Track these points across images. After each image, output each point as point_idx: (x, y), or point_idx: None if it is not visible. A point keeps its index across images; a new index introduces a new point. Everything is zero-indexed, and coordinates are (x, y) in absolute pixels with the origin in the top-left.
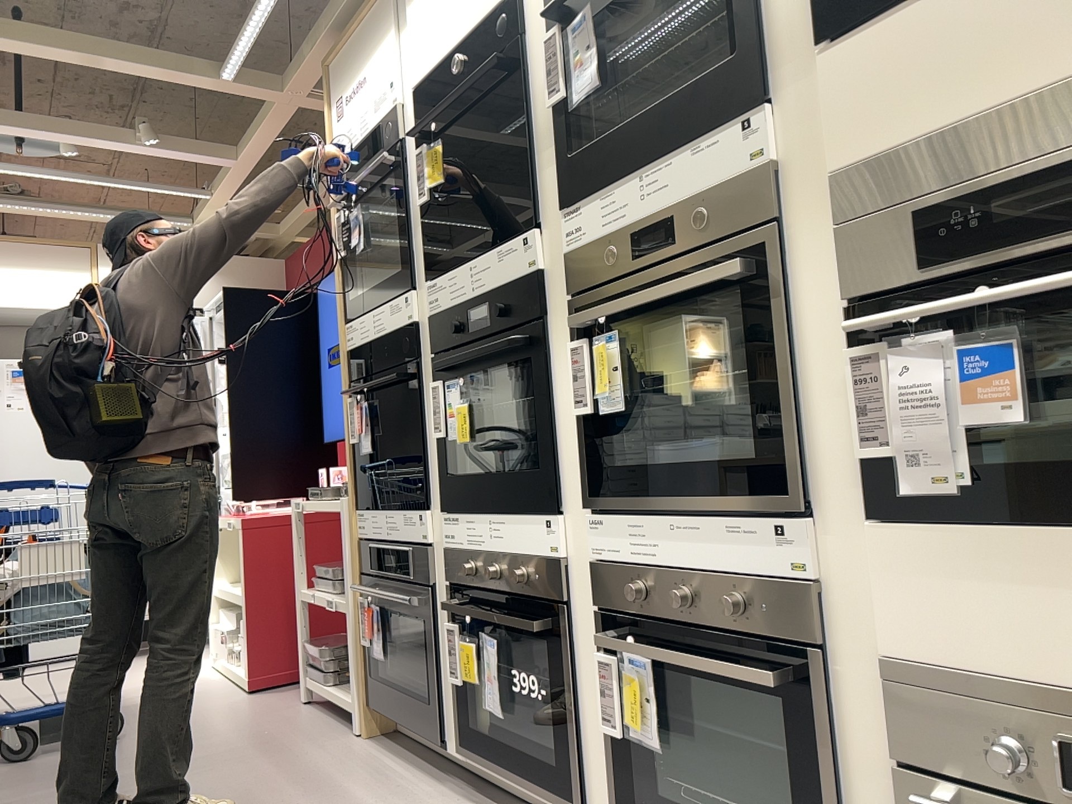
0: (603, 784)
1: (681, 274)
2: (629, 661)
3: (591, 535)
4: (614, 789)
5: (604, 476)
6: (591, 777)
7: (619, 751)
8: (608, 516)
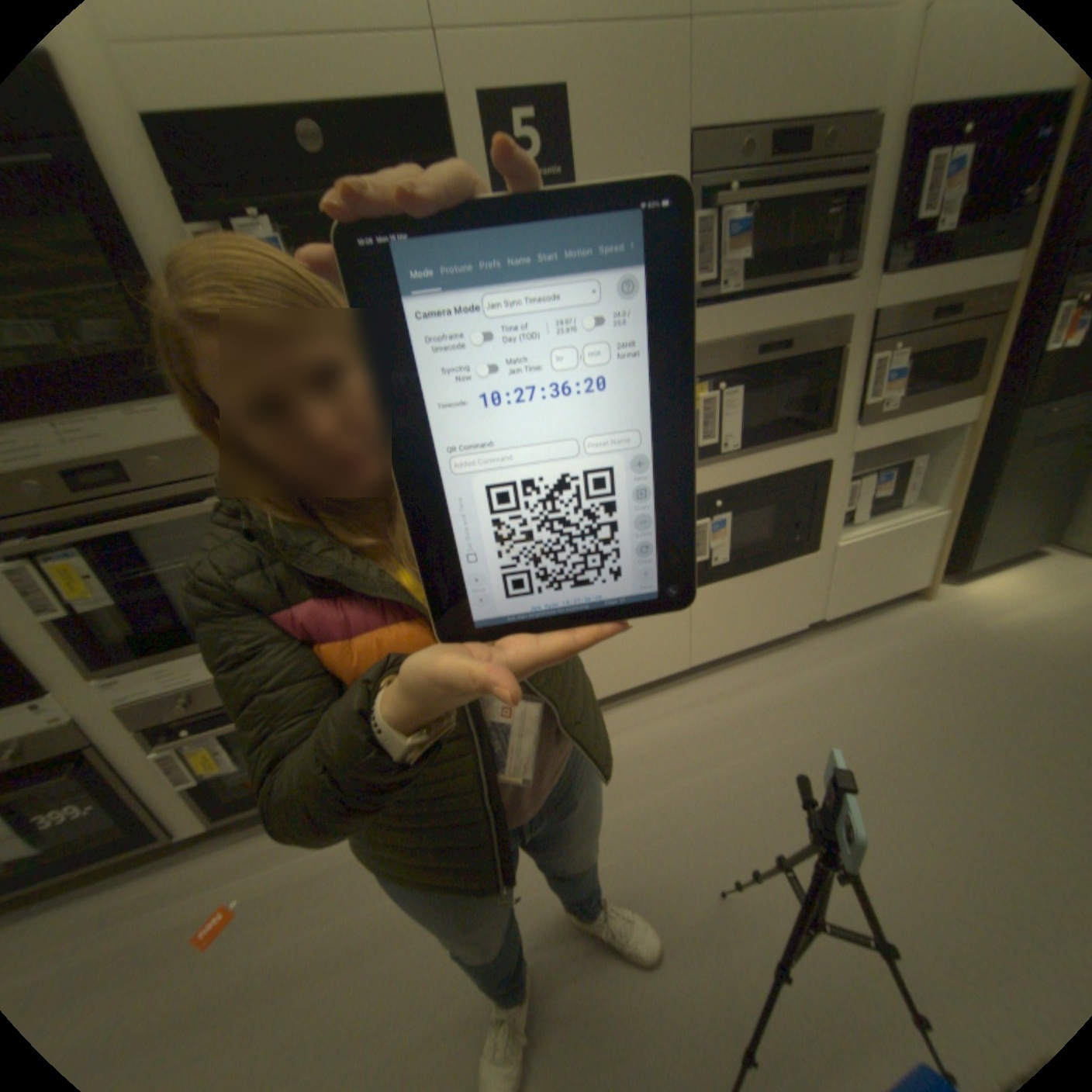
0: (180, 814)
1: (148, 506)
2: (185, 745)
3: (102, 695)
4: (194, 810)
5: (104, 654)
6: (165, 819)
7: (194, 791)
8: (118, 677)
